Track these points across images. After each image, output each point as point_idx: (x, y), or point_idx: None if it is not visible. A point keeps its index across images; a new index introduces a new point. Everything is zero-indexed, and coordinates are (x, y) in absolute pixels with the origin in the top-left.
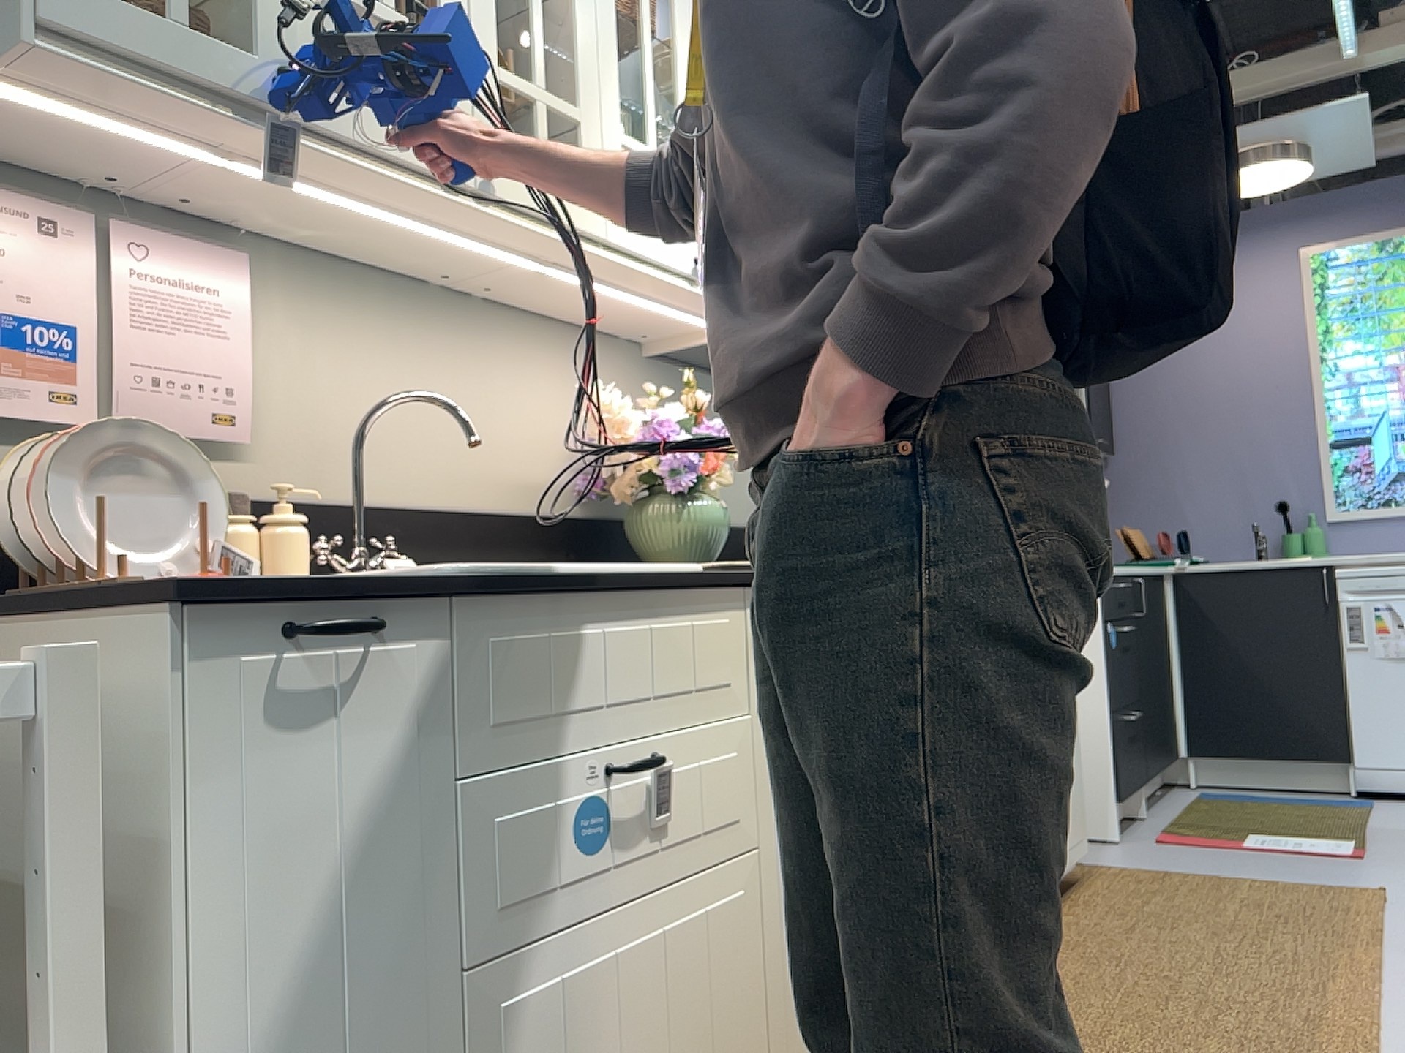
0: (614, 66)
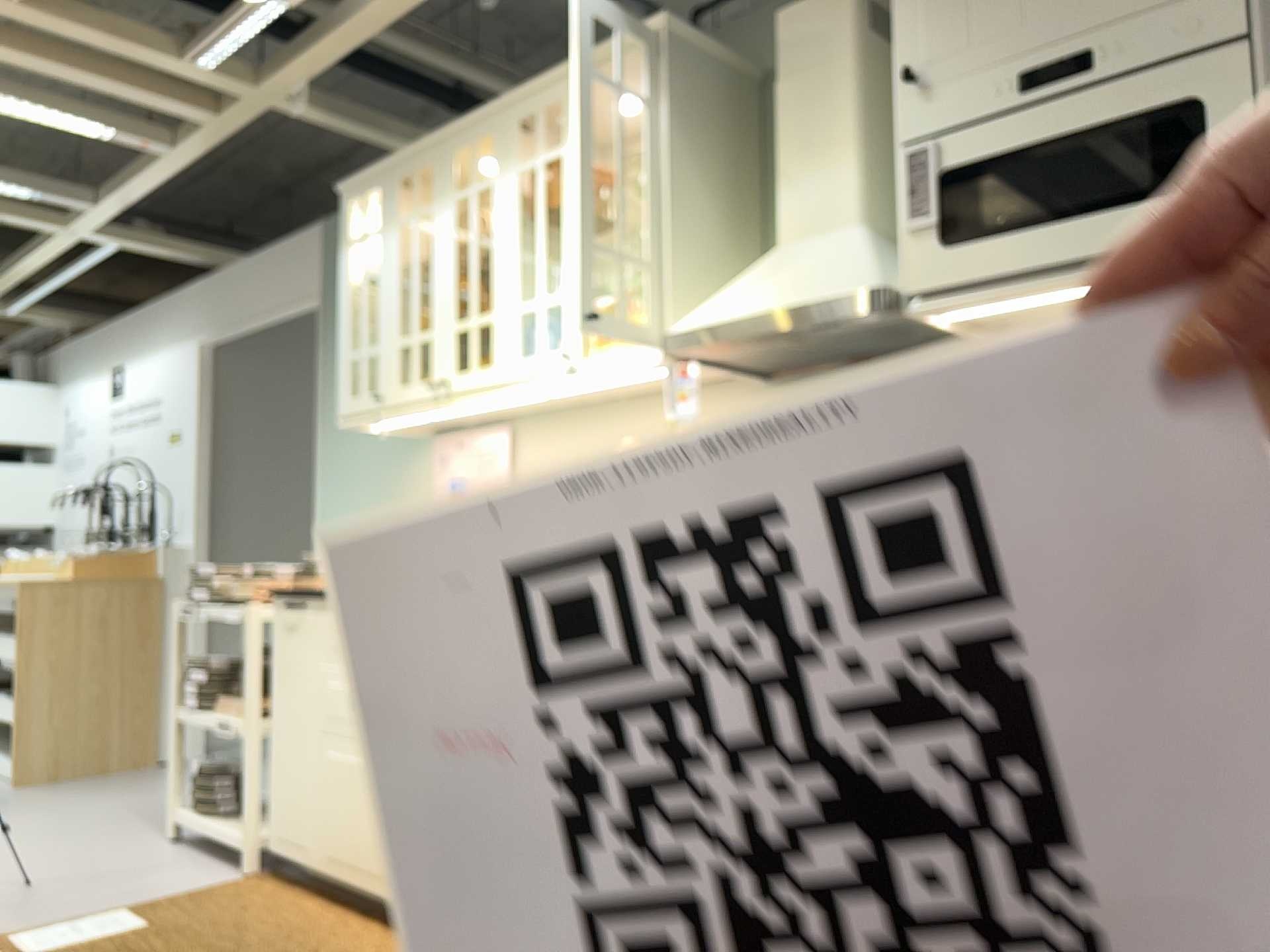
0: (514, 266)
